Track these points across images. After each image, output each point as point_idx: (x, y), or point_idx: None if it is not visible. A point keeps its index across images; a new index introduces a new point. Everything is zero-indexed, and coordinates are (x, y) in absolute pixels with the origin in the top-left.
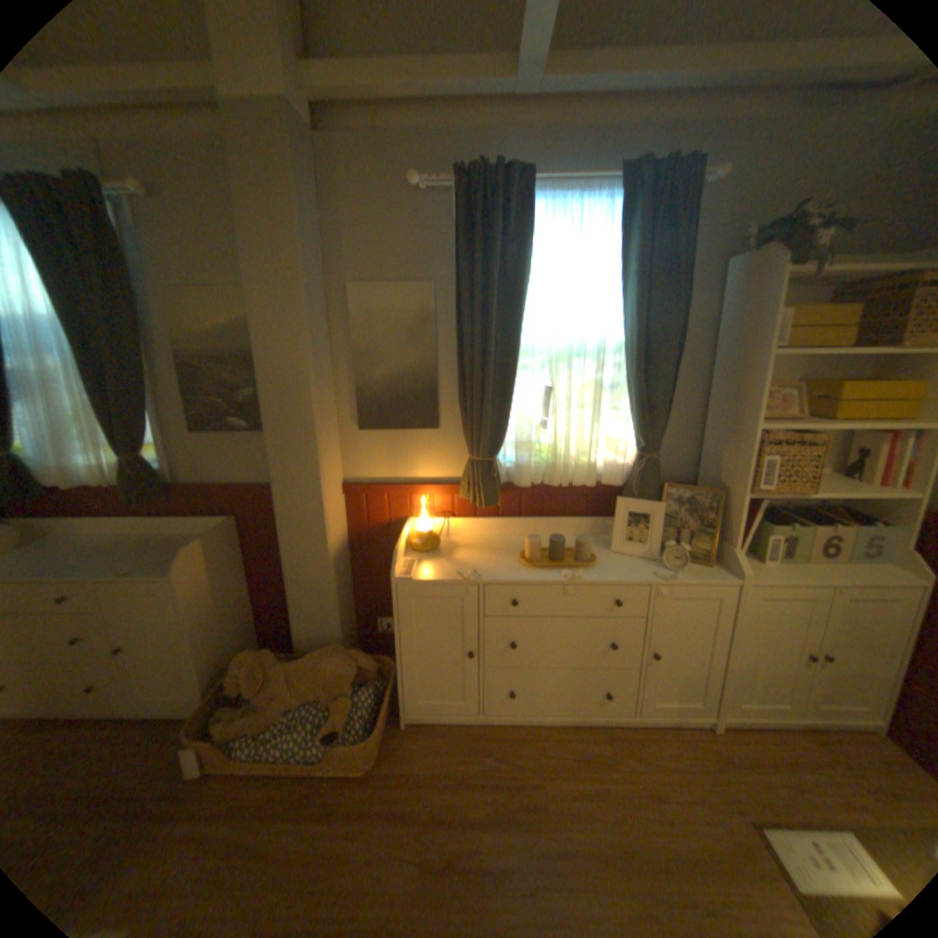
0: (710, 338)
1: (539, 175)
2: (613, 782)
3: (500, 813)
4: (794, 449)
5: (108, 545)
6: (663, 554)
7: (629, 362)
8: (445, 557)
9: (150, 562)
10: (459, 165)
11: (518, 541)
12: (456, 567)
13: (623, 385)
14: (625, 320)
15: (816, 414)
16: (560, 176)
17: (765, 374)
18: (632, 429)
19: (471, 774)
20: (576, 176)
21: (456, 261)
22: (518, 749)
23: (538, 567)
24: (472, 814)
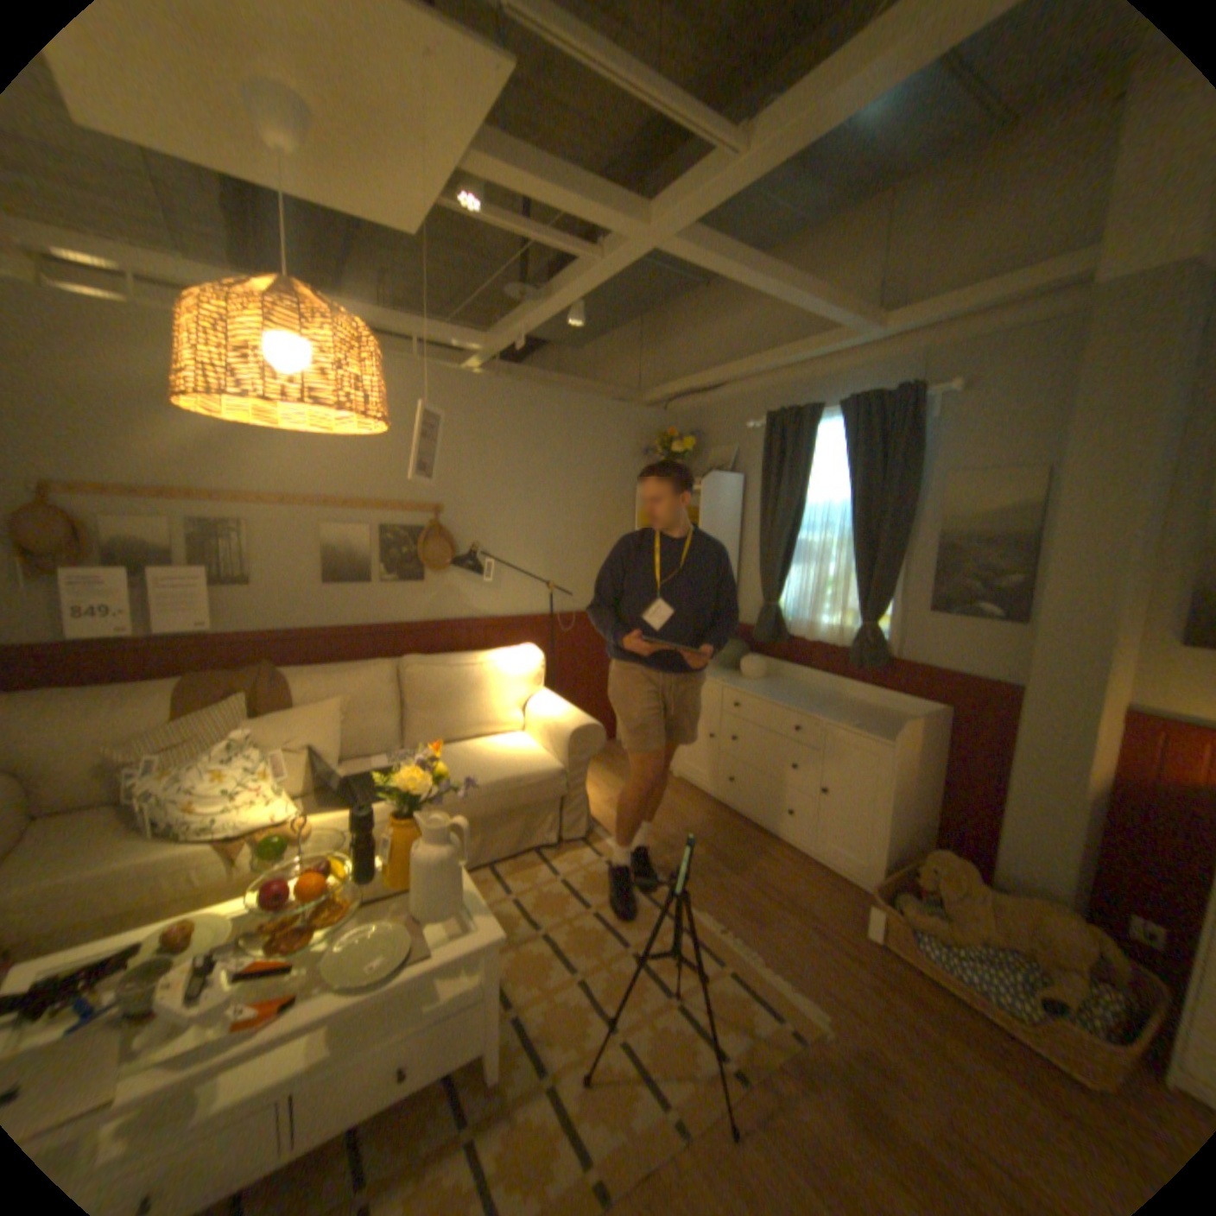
0: None
1: None
2: None
3: None
4: None
5: (827, 697)
6: None
7: None
8: None
9: (871, 724)
10: None
11: None
12: None
13: None
14: None
15: None
16: None
17: None
18: None
19: None
20: None
21: None
22: None
23: None
24: None
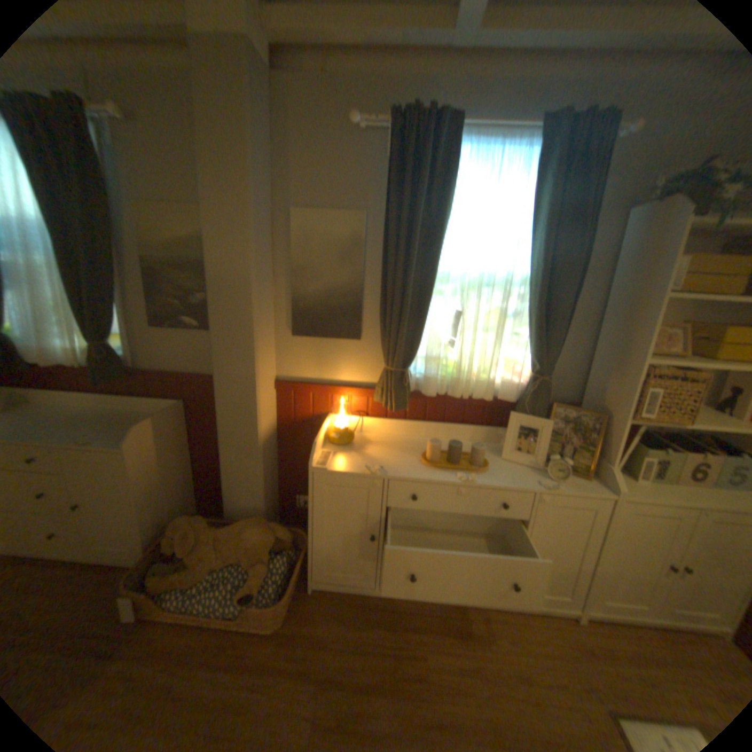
0: (606, 278)
1: (468, 120)
2: (487, 660)
3: (387, 679)
4: (675, 383)
5: (76, 416)
6: (548, 466)
7: (533, 294)
8: (357, 451)
9: (108, 434)
10: (396, 107)
11: (421, 442)
12: (365, 461)
13: (525, 314)
14: (532, 256)
15: (697, 353)
16: (486, 123)
17: (657, 314)
18: (529, 353)
19: (365, 640)
20: (501, 123)
21: (387, 193)
22: (406, 621)
23: (437, 467)
24: (363, 678)
